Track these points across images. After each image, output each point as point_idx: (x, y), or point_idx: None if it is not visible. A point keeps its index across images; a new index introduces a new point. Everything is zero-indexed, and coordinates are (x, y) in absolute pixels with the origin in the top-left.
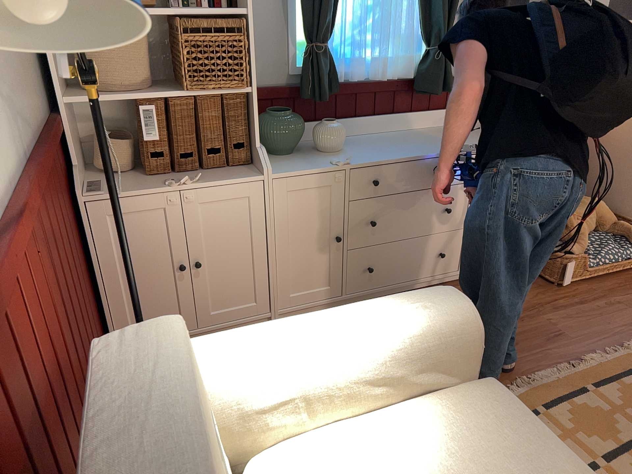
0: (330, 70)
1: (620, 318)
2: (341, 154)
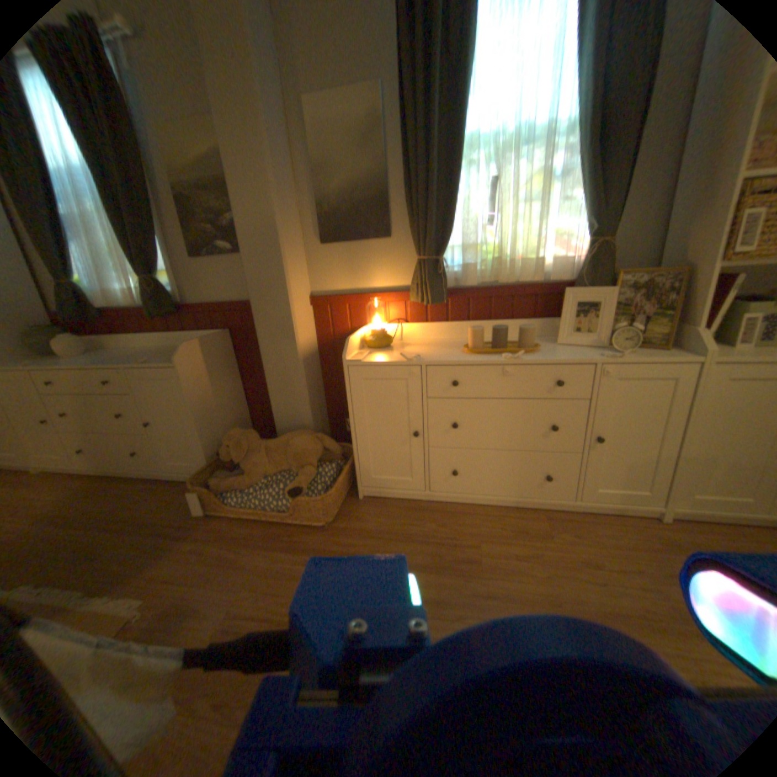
0: (74, 300)
1: (163, 570)
2: (59, 360)
